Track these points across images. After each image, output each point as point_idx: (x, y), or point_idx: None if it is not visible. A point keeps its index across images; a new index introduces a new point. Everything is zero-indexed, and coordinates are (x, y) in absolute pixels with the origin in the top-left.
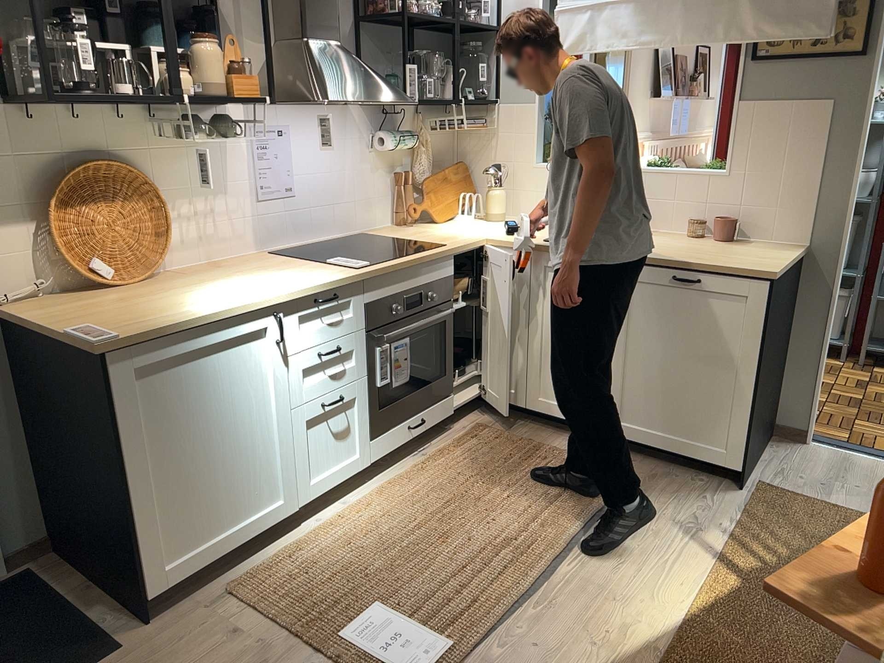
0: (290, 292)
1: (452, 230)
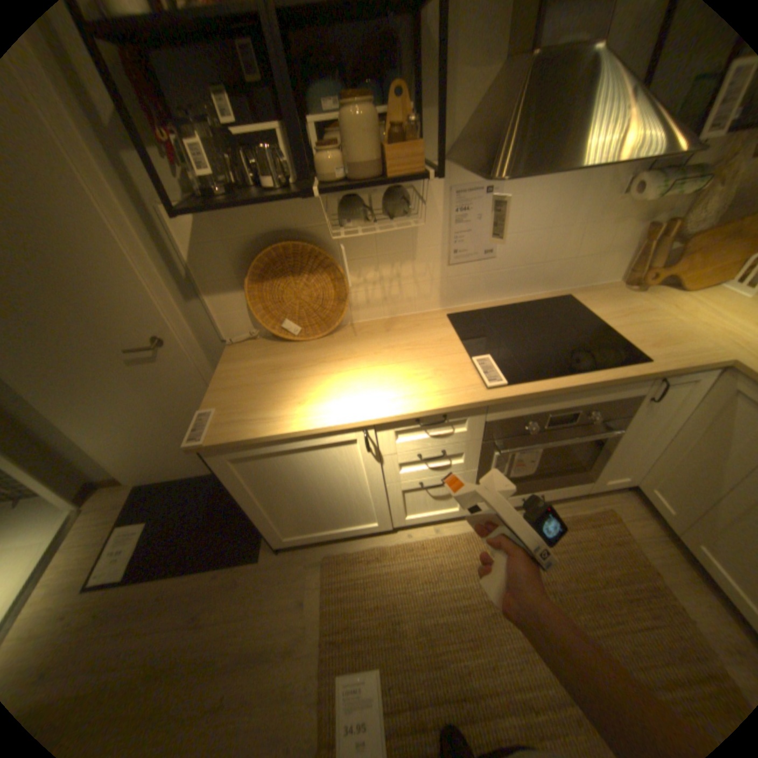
0: (383, 416)
1: (694, 316)
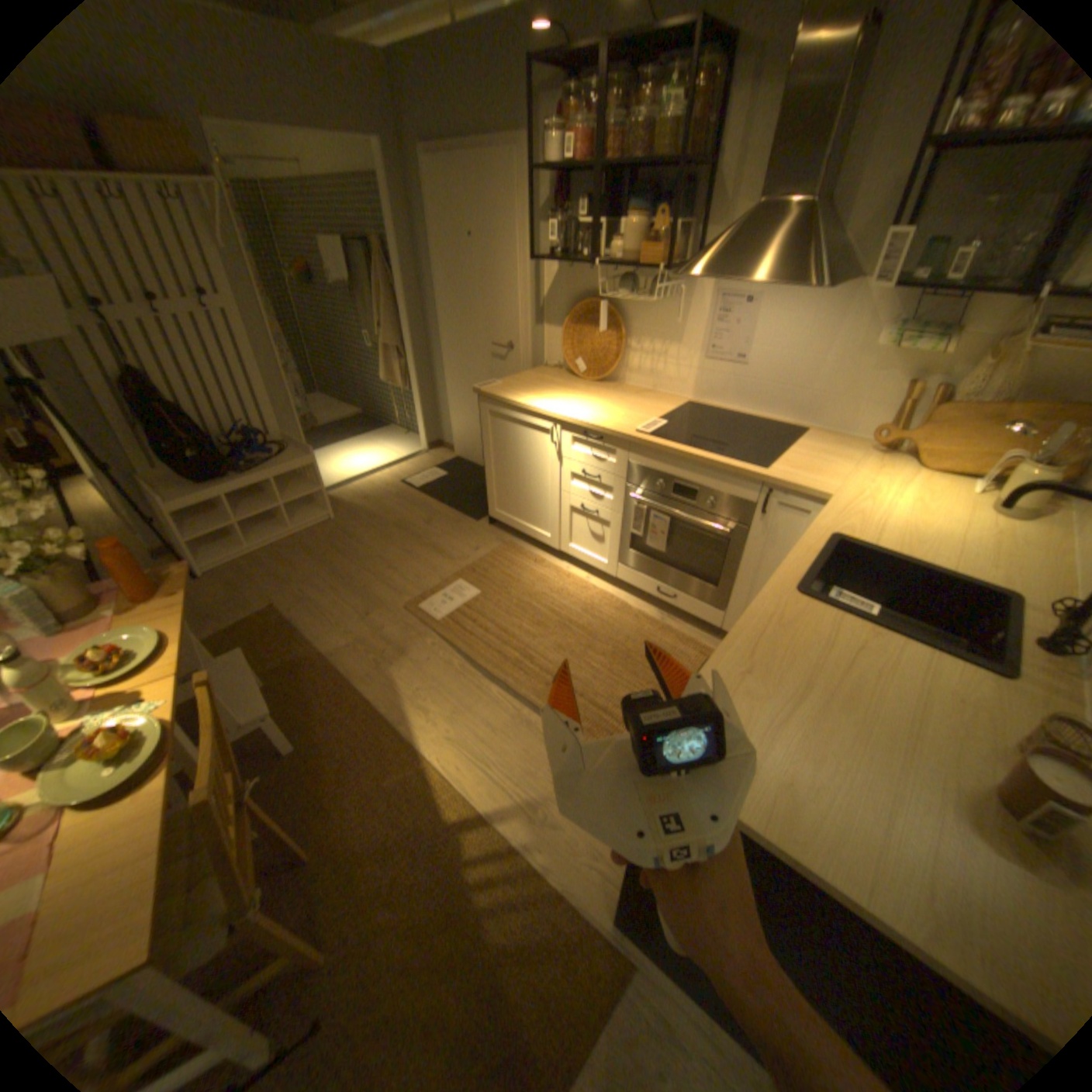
0: (564, 416)
1: (878, 476)
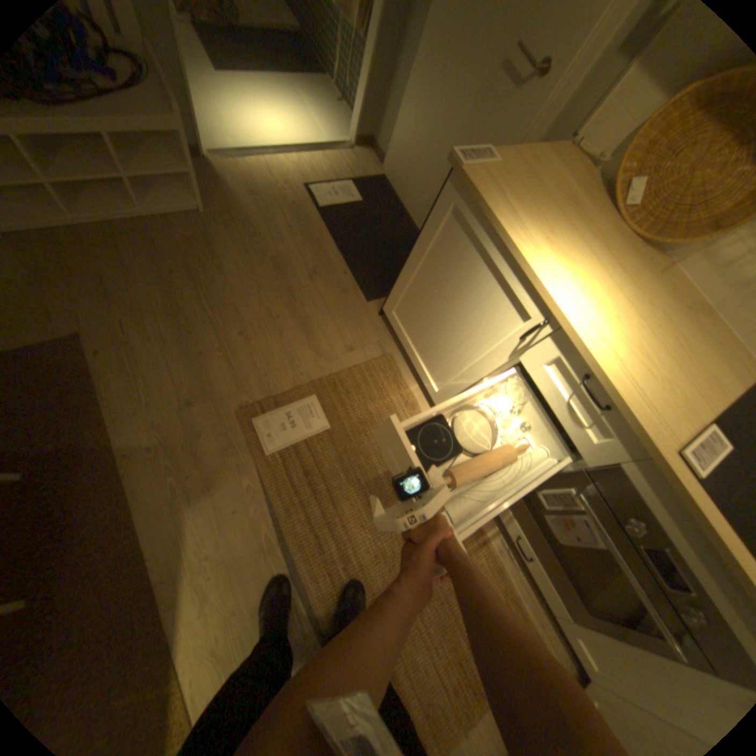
0: (576, 333)
1: None
